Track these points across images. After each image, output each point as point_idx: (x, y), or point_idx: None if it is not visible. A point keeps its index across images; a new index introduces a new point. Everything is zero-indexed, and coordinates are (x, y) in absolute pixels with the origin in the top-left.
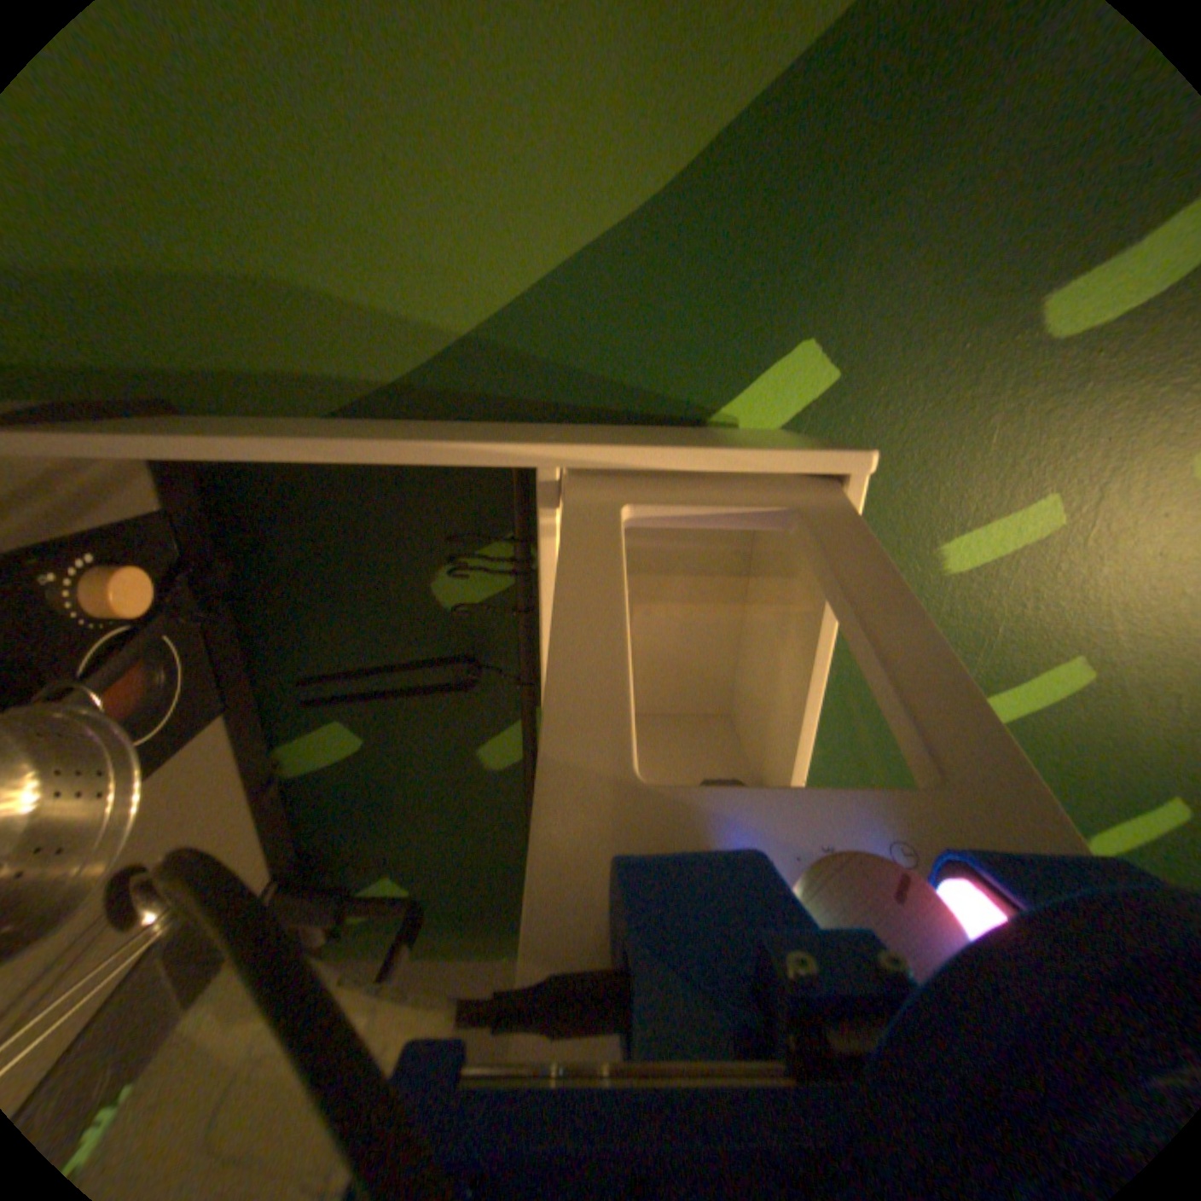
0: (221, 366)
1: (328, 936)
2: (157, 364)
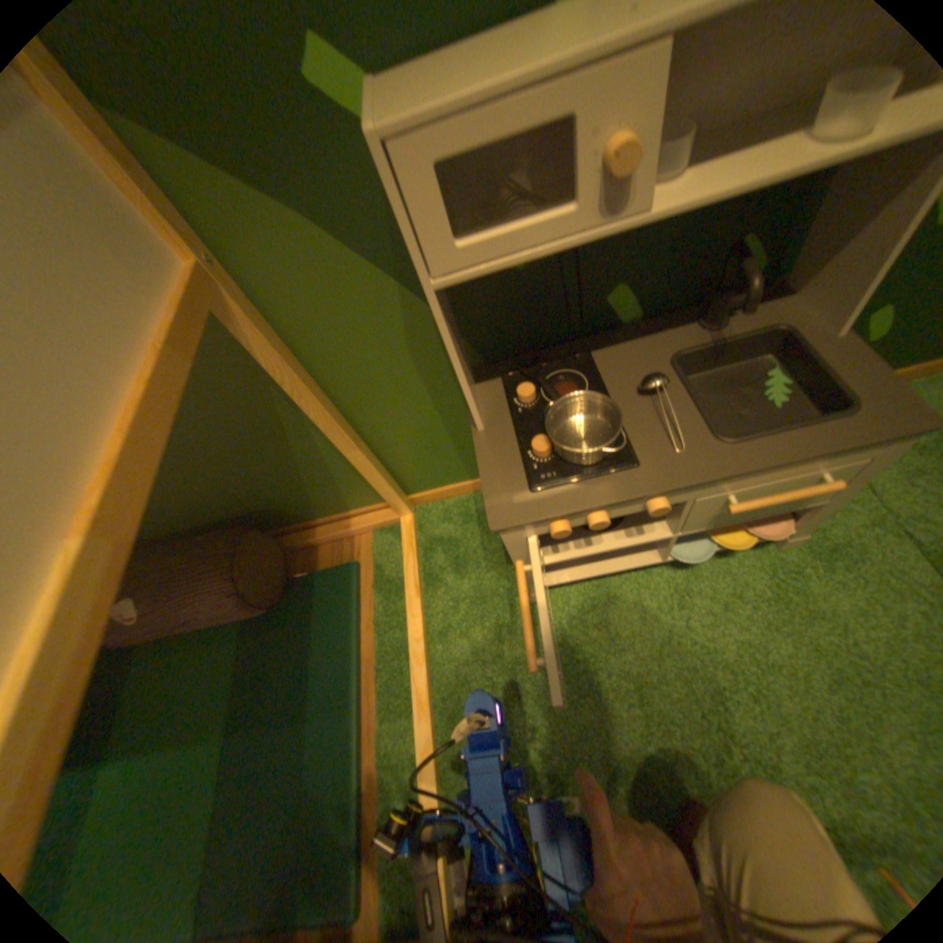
0: (446, 365)
1: (776, 282)
2: (452, 381)
